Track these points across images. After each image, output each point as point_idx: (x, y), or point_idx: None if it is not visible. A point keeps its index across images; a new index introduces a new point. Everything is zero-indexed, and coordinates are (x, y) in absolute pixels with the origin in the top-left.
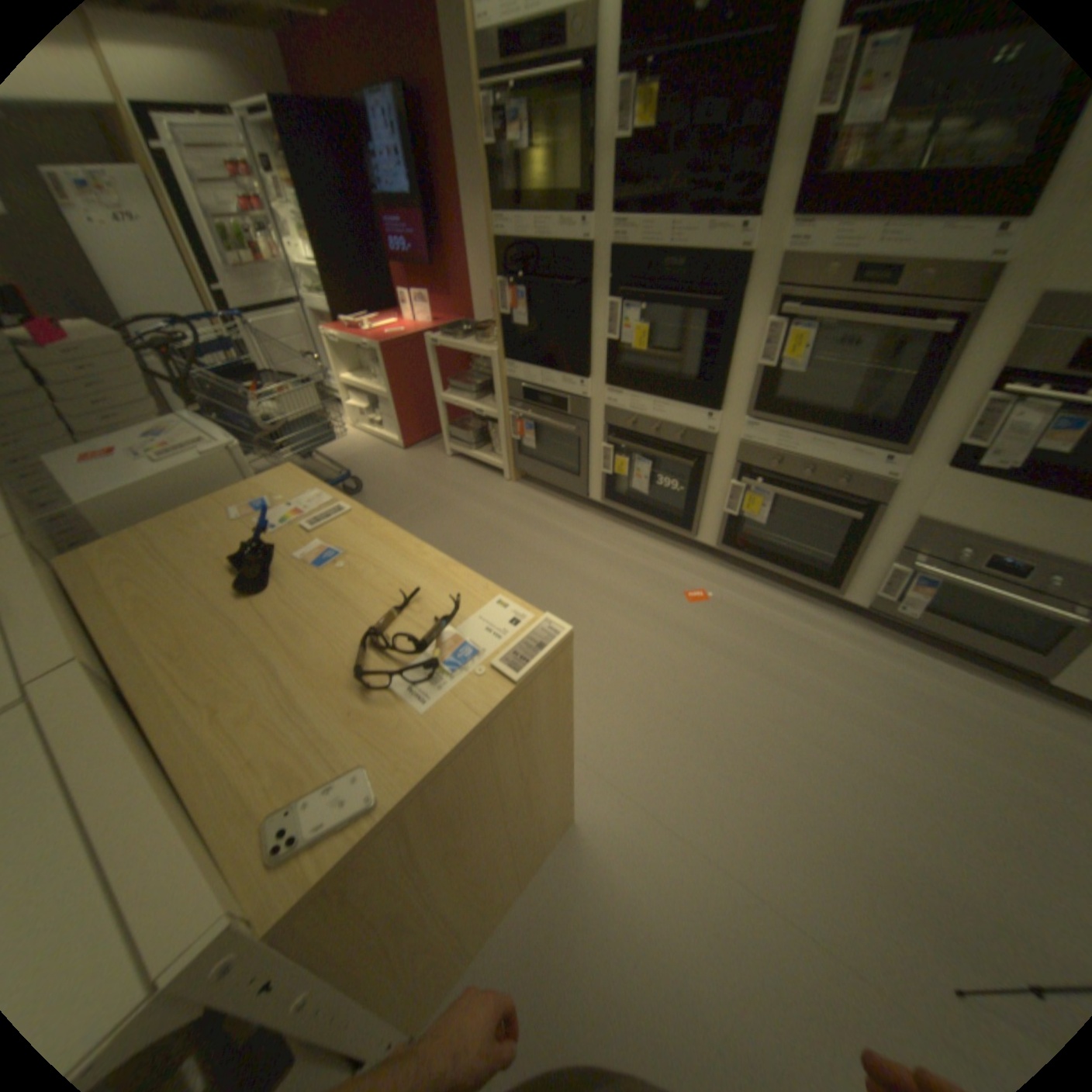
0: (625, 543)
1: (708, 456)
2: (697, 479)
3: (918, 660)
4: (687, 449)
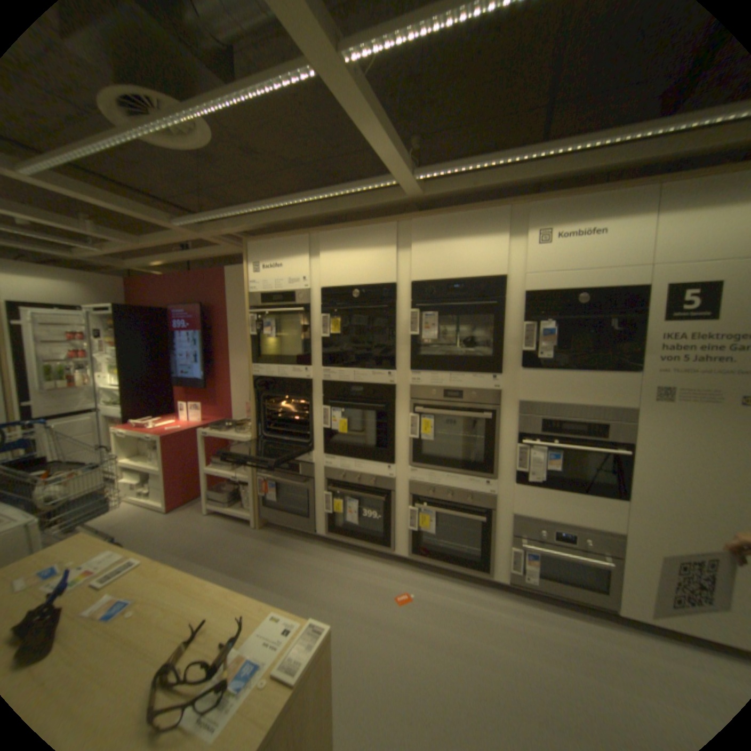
0: (345, 566)
1: (392, 493)
2: (387, 509)
3: (549, 619)
4: (378, 490)
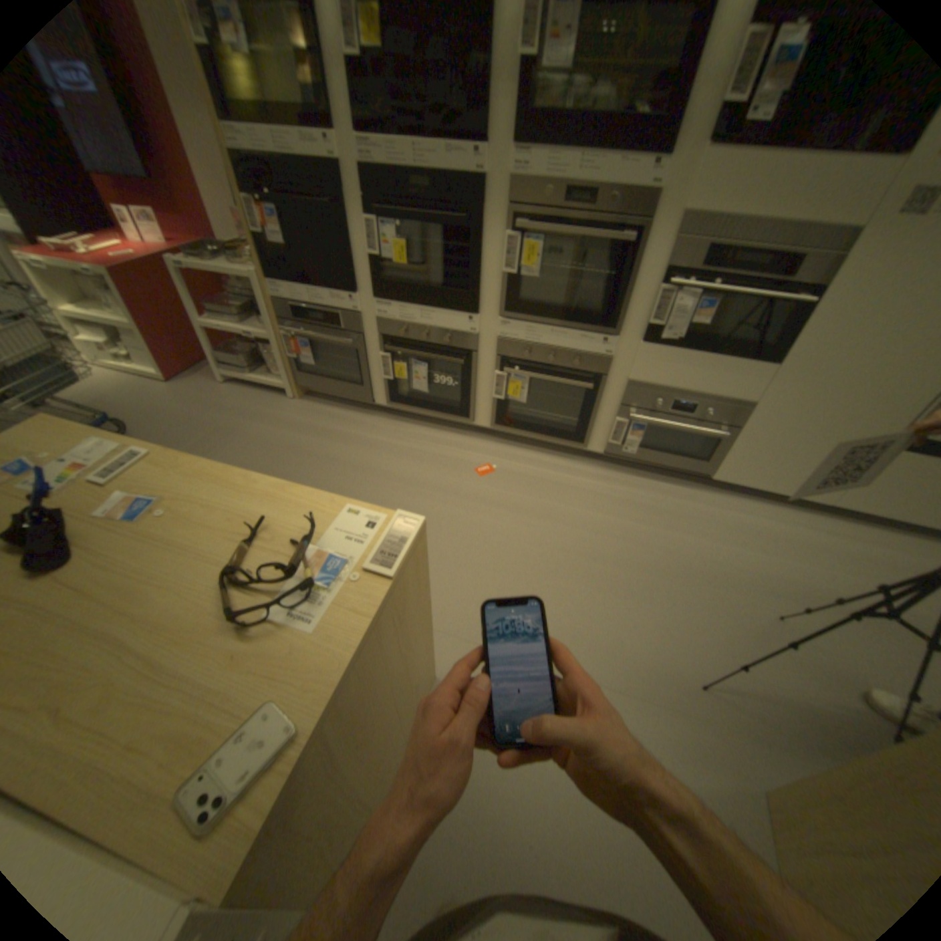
0: (416, 438)
1: (474, 354)
2: (468, 375)
3: (638, 483)
4: (456, 350)
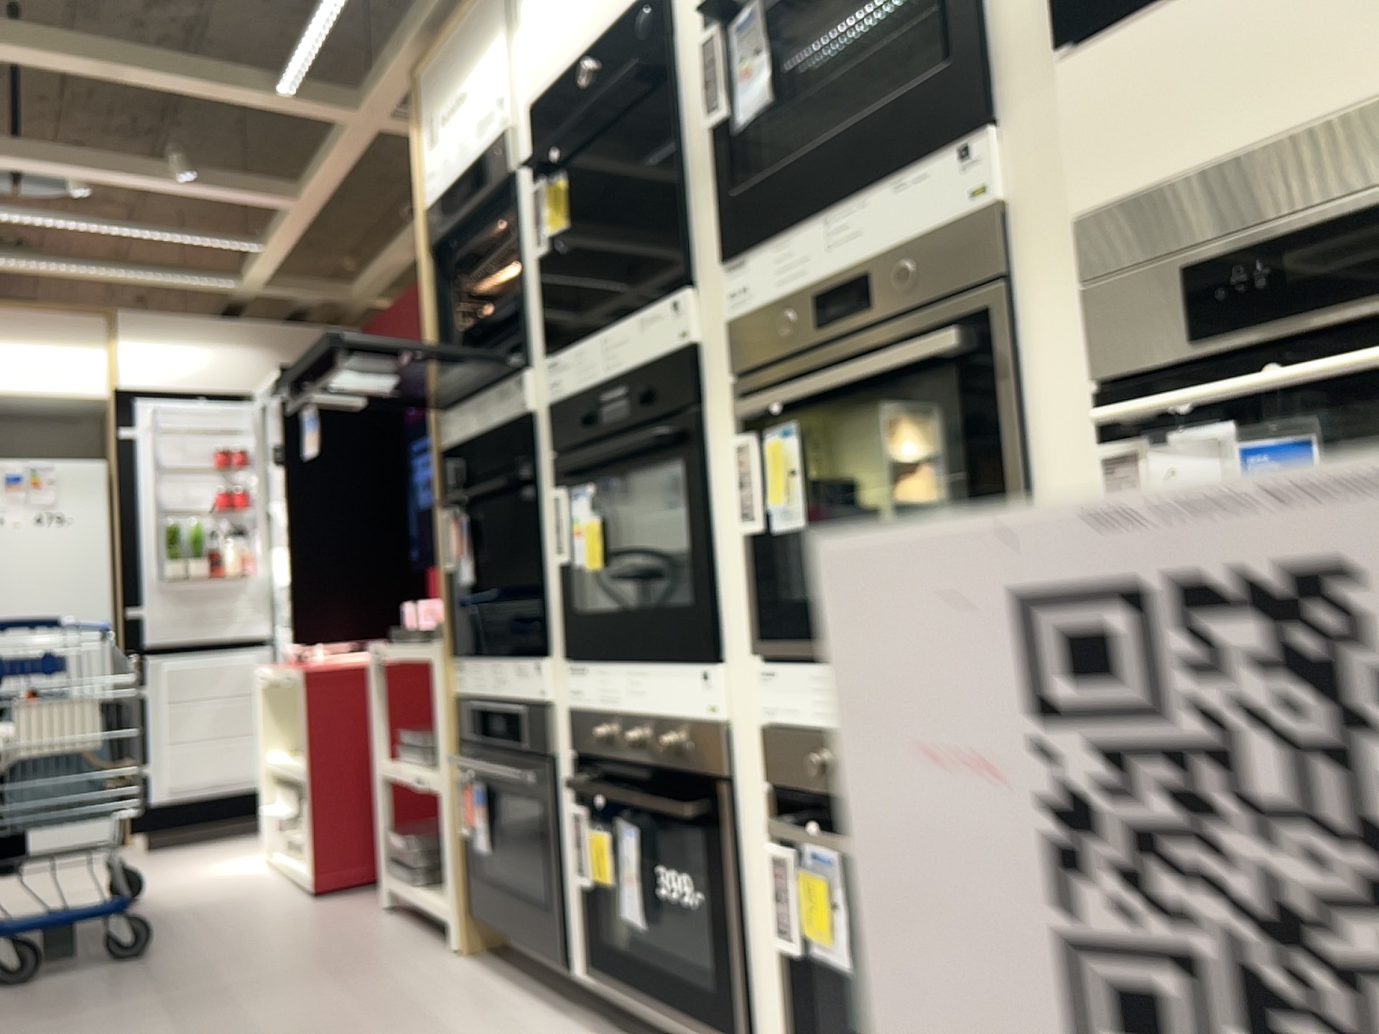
0: None
1: (728, 785)
2: (719, 857)
3: None
4: (686, 772)
